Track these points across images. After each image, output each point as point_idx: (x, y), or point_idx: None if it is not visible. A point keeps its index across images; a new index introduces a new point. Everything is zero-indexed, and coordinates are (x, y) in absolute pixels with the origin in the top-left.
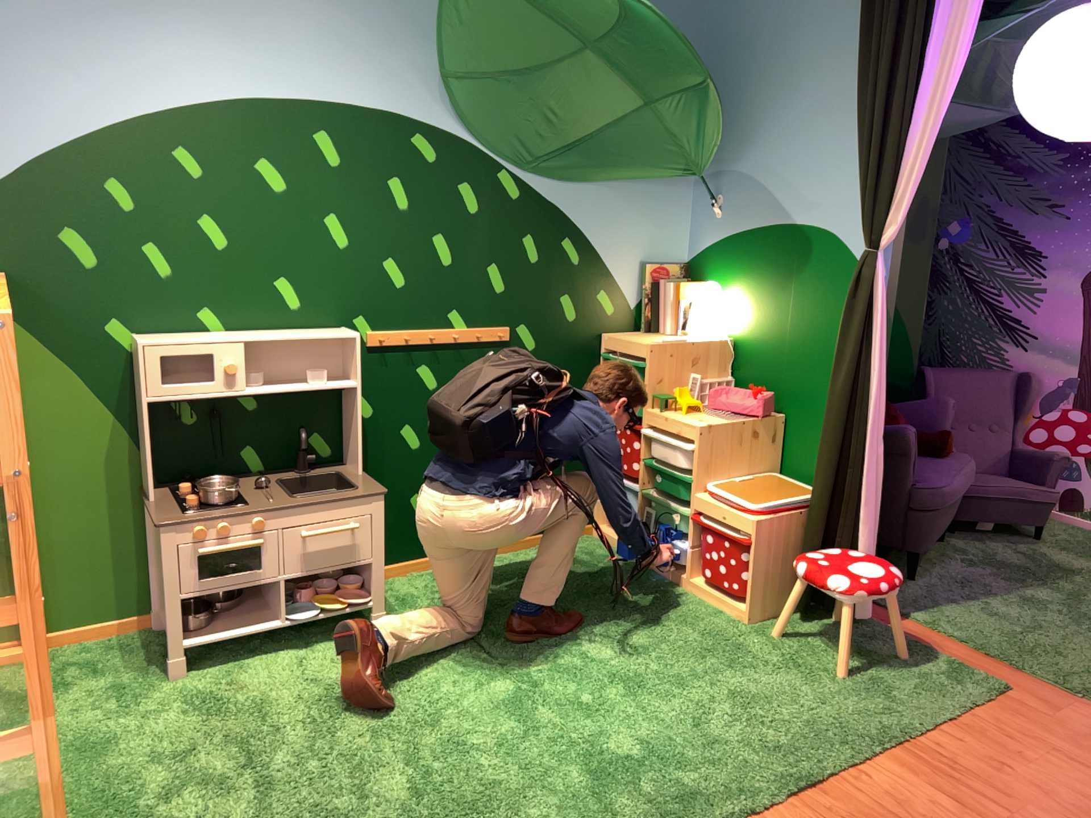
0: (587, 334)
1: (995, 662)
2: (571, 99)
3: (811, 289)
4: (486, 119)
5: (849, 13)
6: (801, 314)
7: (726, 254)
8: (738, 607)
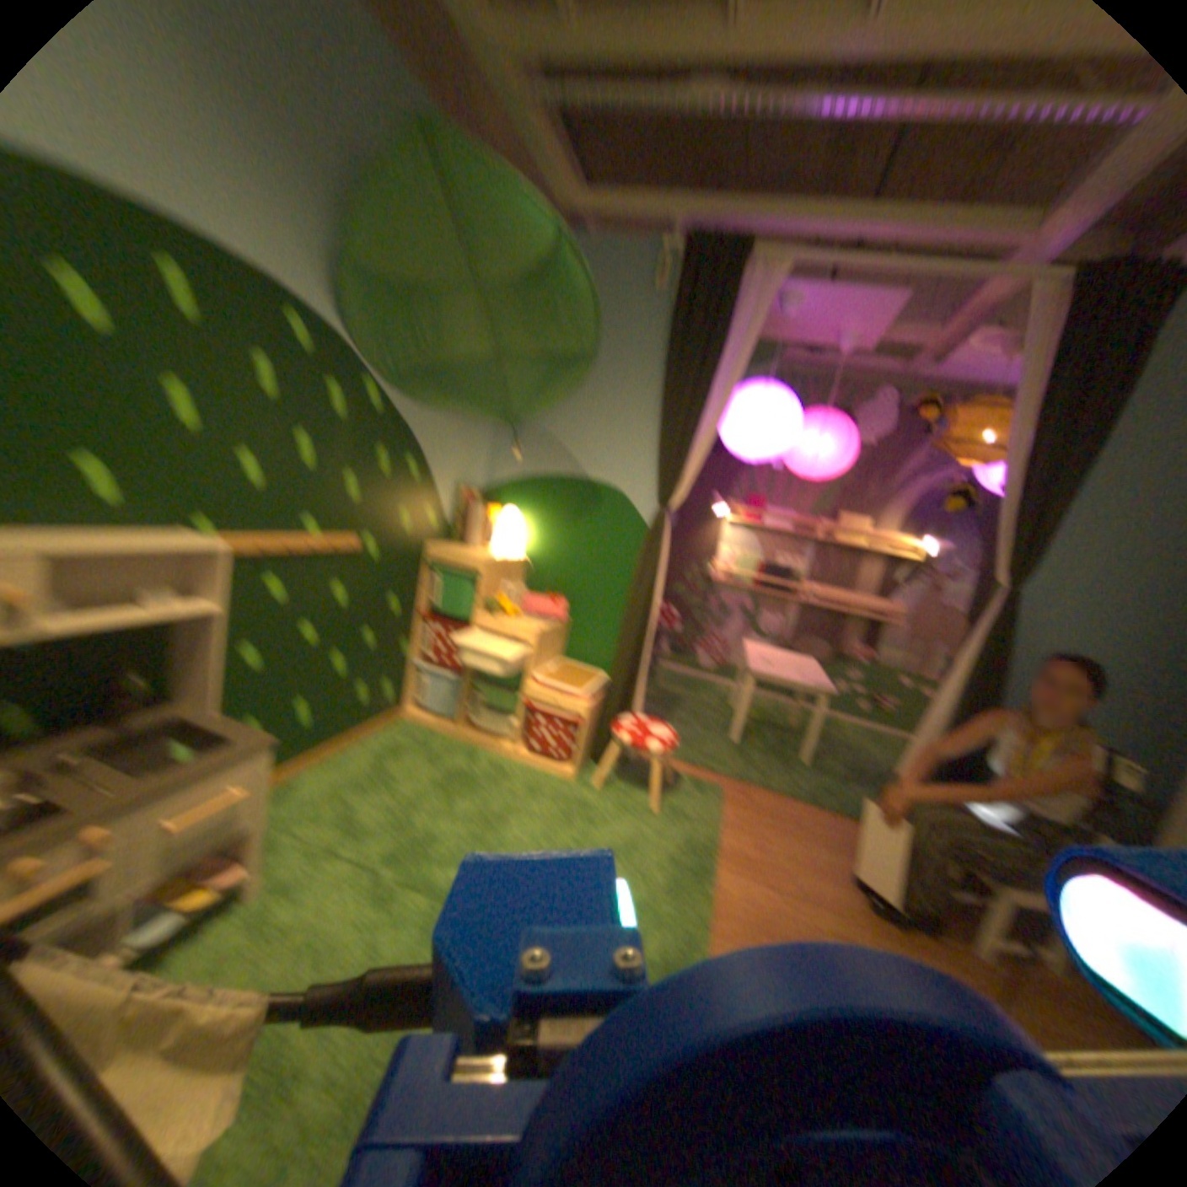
0: (416, 545)
1: (706, 774)
2: (444, 324)
3: (602, 527)
4: (368, 314)
5: (652, 333)
6: (592, 544)
7: (525, 489)
8: (565, 773)
